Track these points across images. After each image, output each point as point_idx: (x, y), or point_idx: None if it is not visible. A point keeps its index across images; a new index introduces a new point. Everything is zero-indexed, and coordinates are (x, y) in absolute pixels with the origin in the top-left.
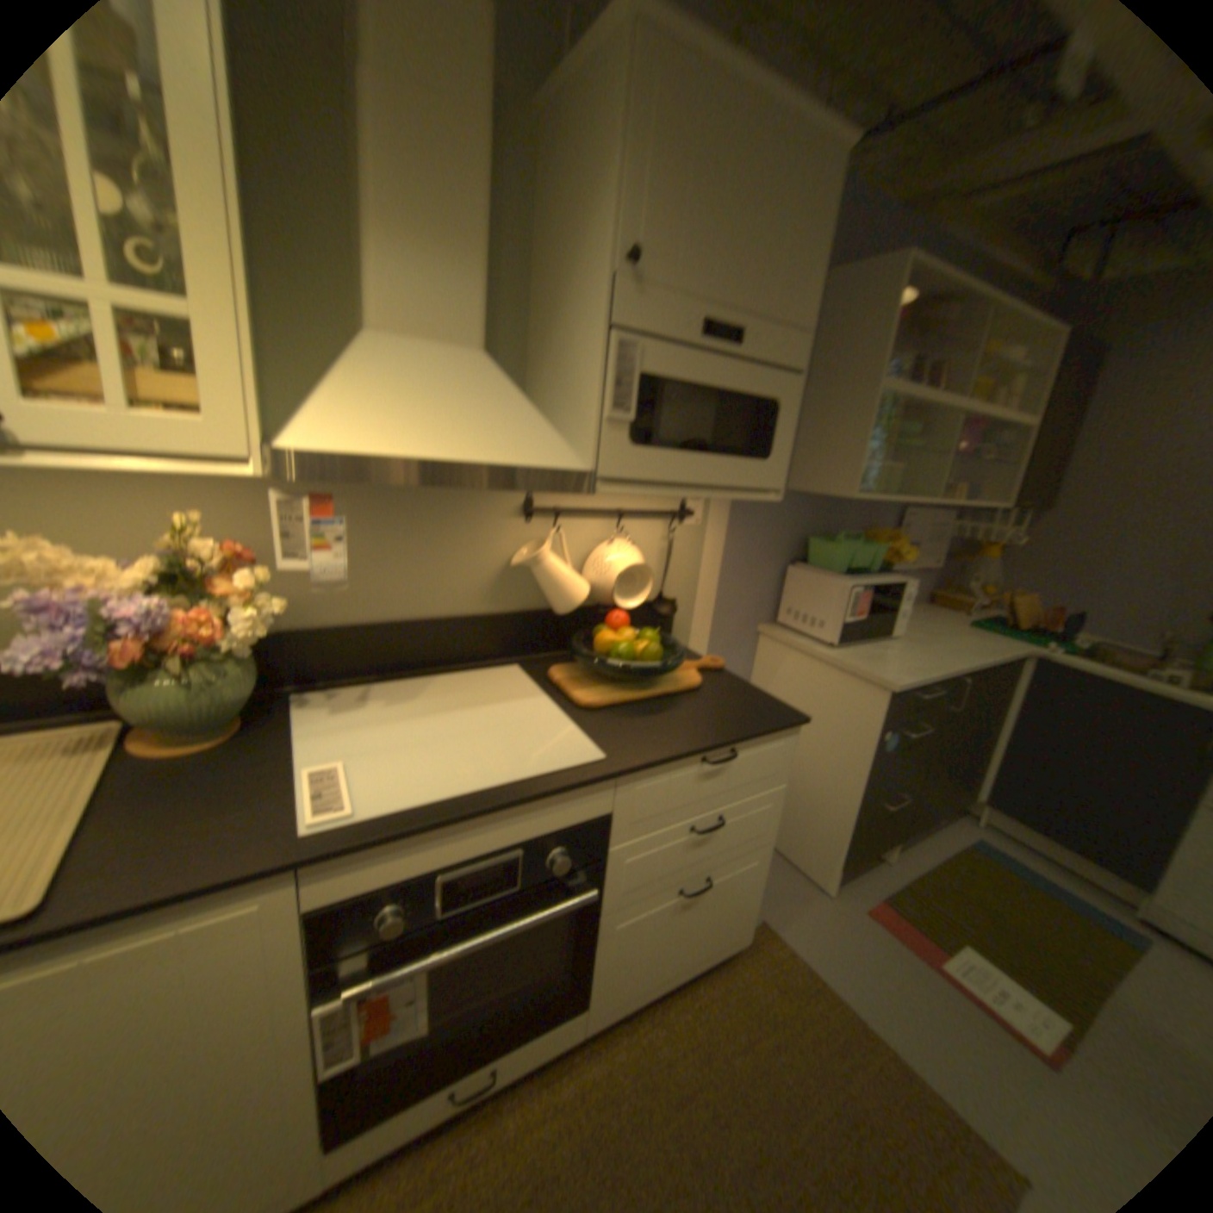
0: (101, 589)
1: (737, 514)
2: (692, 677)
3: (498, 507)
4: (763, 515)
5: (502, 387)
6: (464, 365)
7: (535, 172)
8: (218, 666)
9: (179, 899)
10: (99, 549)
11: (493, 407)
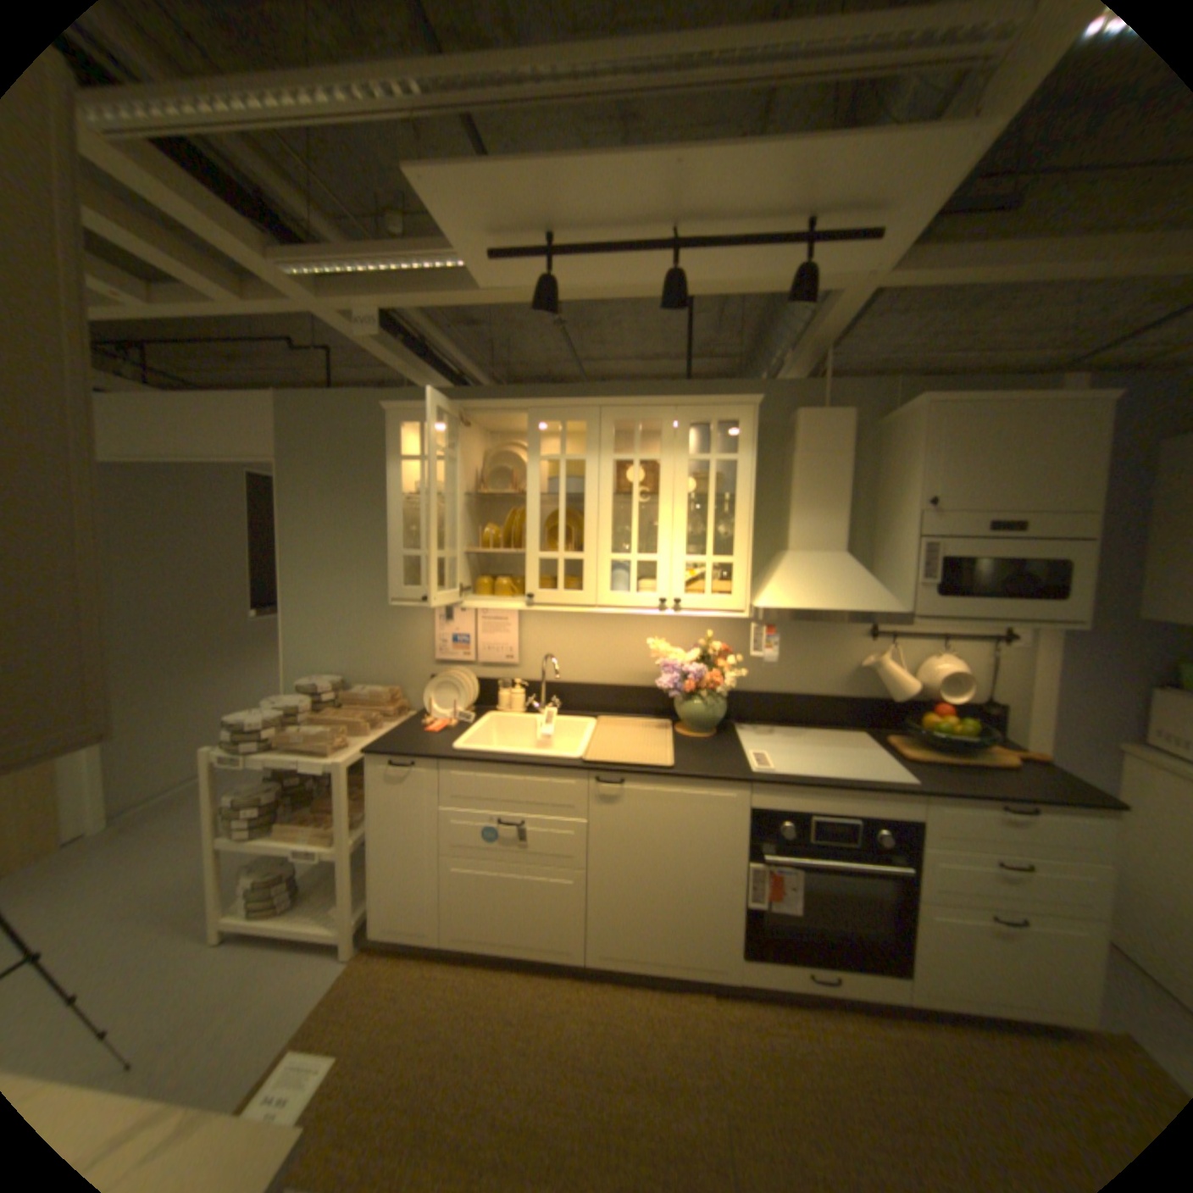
0: (676, 663)
1: (1073, 641)
2: (1015, 764)
3: (852, 632)
4: (1109, 642)
5: (855, 572)
6: (835, 563)
7: (878, 455)
8: (714, 700)
9: (712, 780)
10: (673, 647)
11: (850, 583)
